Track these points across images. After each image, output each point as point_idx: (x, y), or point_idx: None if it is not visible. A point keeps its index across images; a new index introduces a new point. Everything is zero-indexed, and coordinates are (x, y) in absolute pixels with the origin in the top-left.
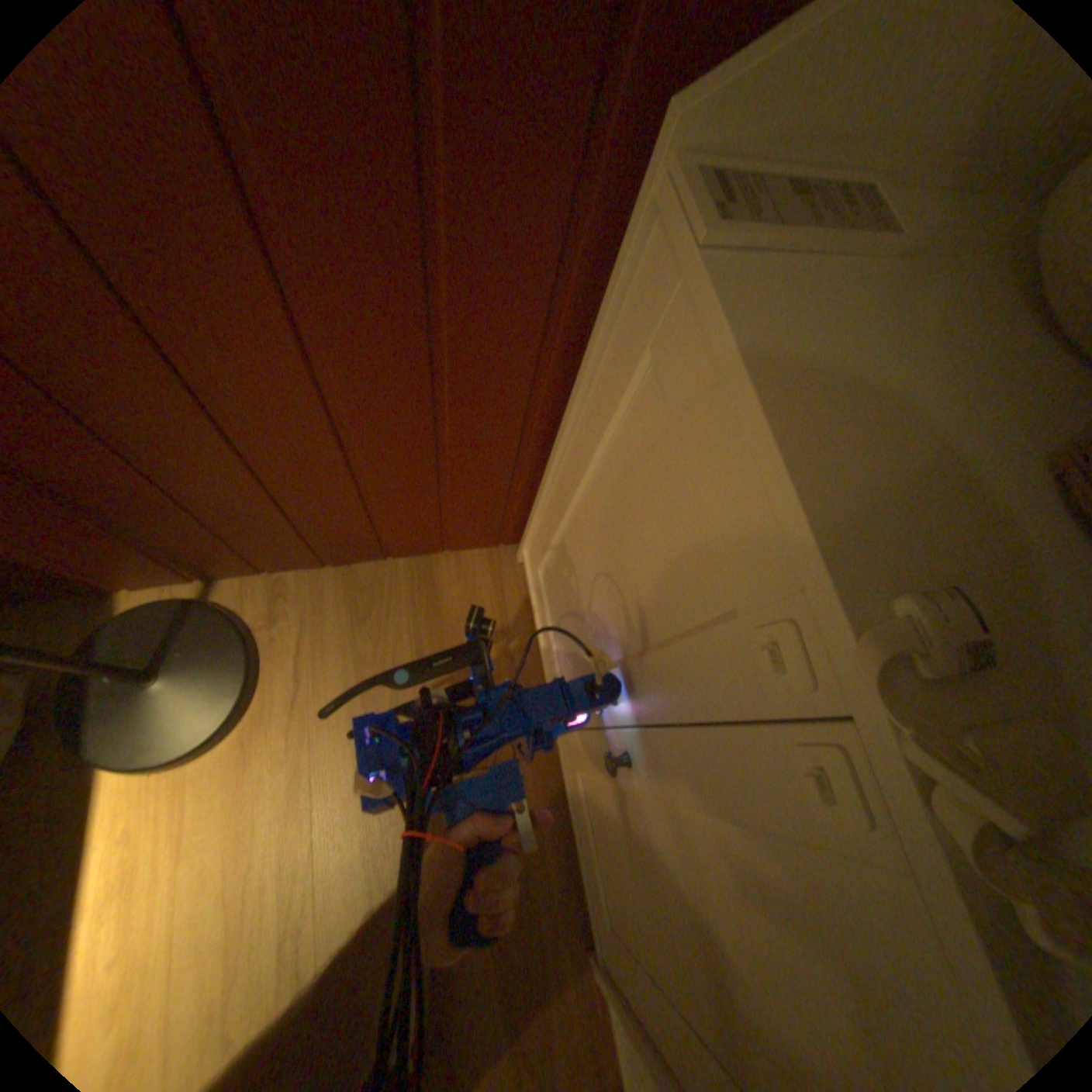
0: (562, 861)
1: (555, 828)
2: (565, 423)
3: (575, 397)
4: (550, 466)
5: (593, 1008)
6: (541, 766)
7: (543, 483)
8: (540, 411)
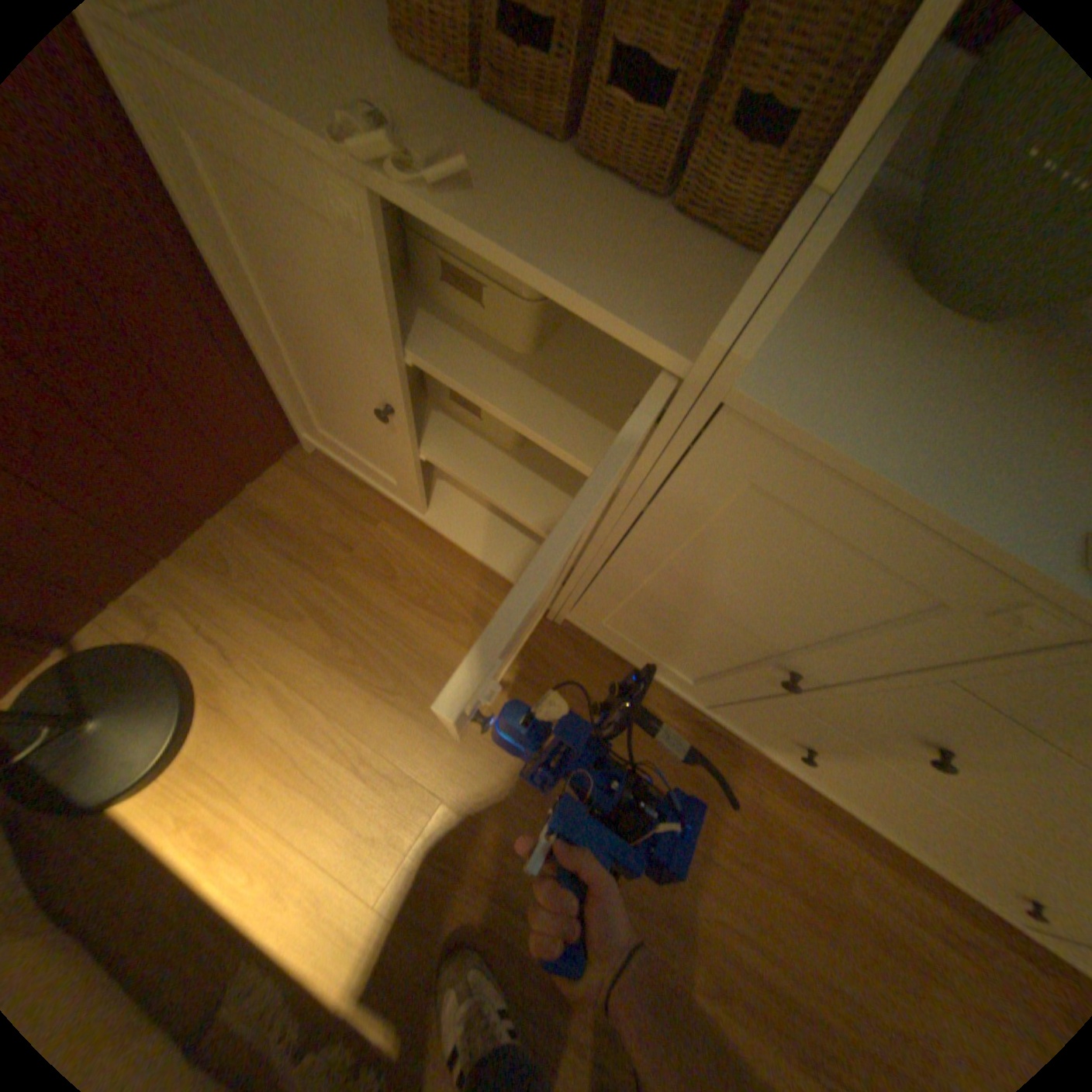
0: (491, 588)
1: (472, 576)
2: (213, 271)
3: (197, 239)
4: (241, 326)
5: (568, 637)
6: (434, 553)
7: (253, 349)
8: (186, 273)
